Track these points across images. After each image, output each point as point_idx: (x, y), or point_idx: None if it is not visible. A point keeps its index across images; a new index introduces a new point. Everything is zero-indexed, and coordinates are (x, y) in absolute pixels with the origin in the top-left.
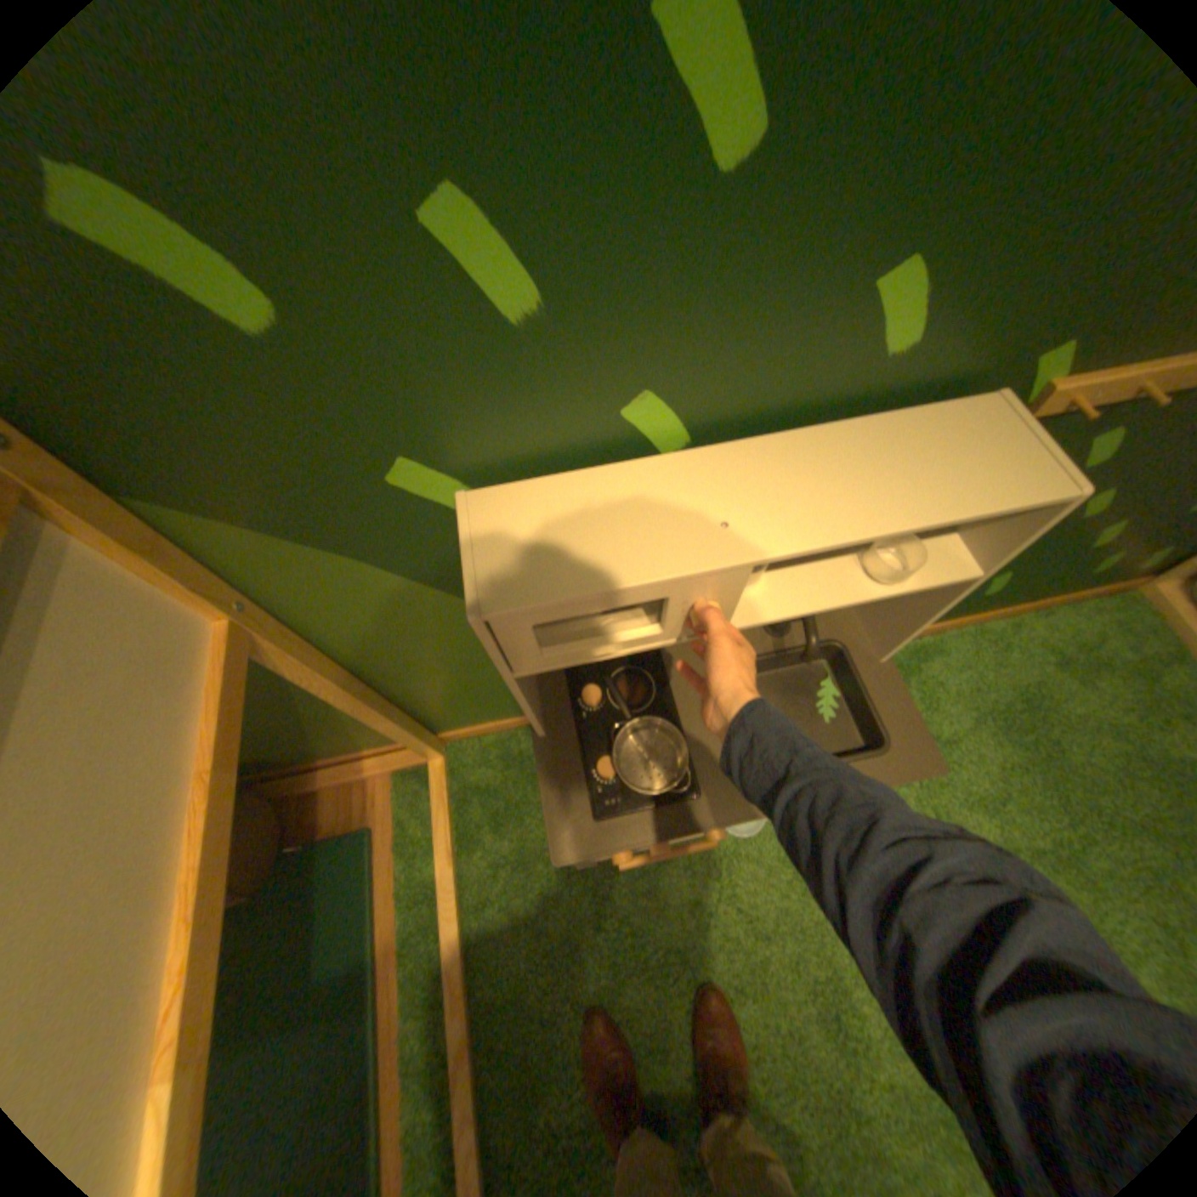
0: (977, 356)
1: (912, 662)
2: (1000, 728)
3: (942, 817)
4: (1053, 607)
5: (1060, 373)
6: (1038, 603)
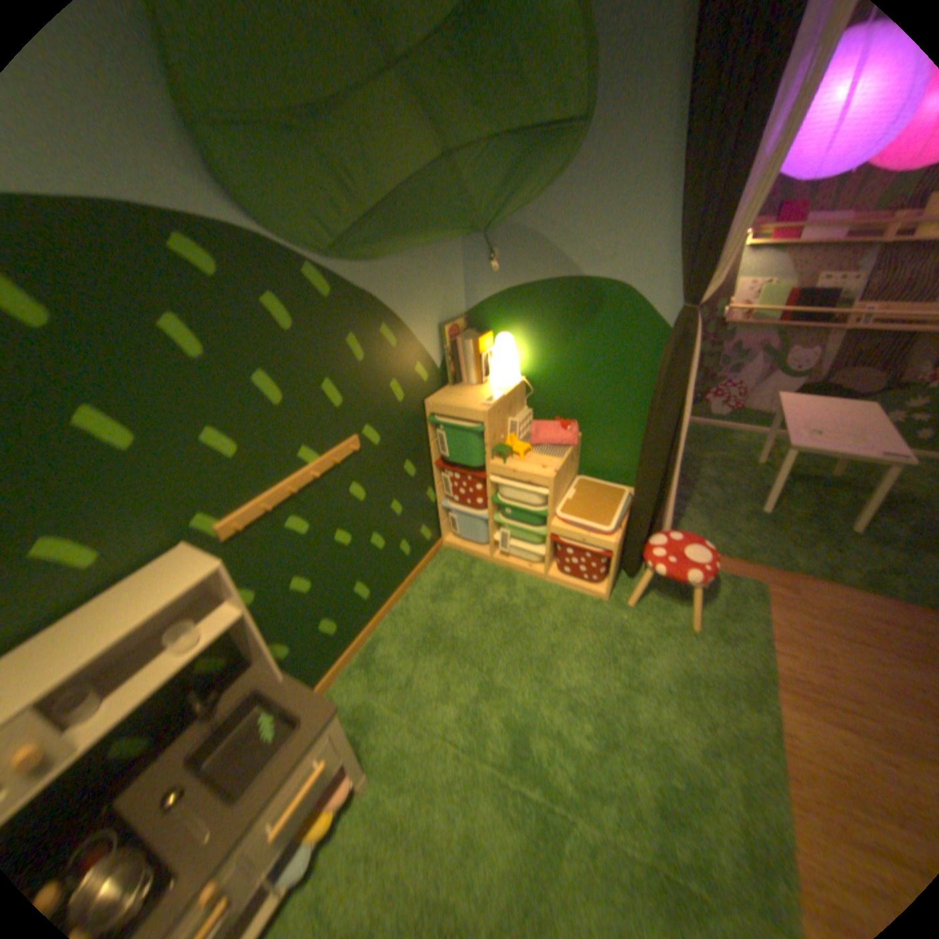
0: (148, 540)
1: (367, 657)
2: (425, 652)
3: (425, 726)
4: (414, 577)
5: (212, 521)
6: (404, 581)
